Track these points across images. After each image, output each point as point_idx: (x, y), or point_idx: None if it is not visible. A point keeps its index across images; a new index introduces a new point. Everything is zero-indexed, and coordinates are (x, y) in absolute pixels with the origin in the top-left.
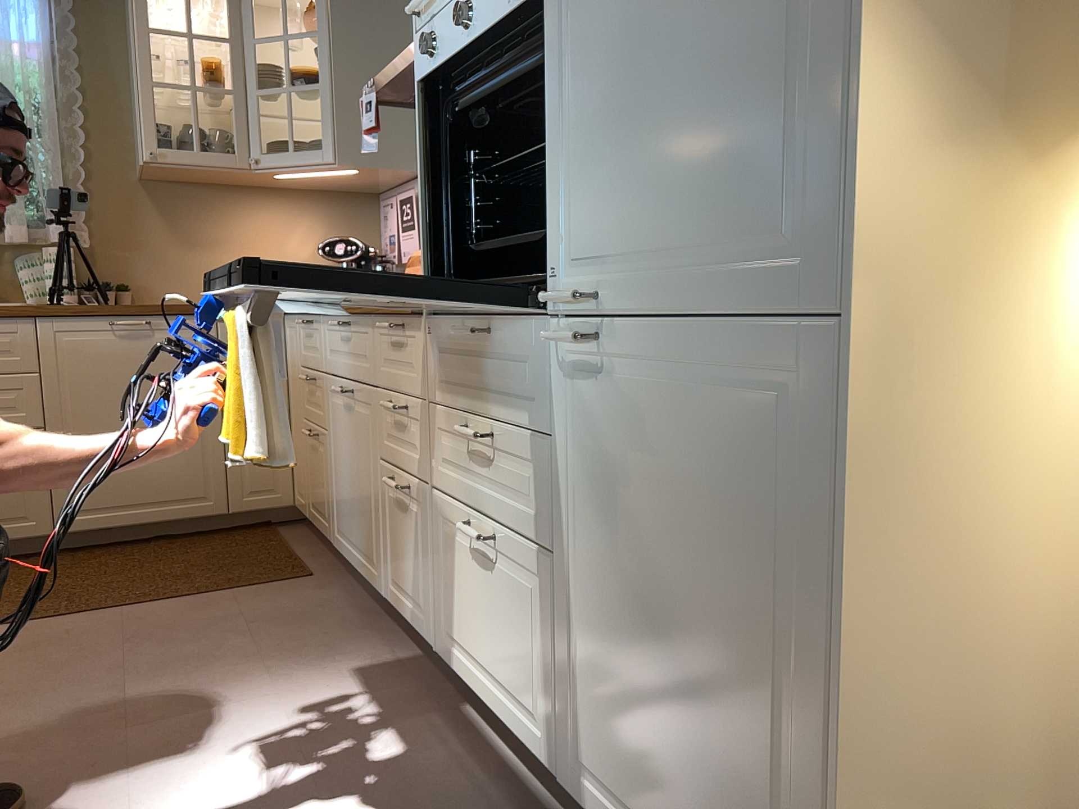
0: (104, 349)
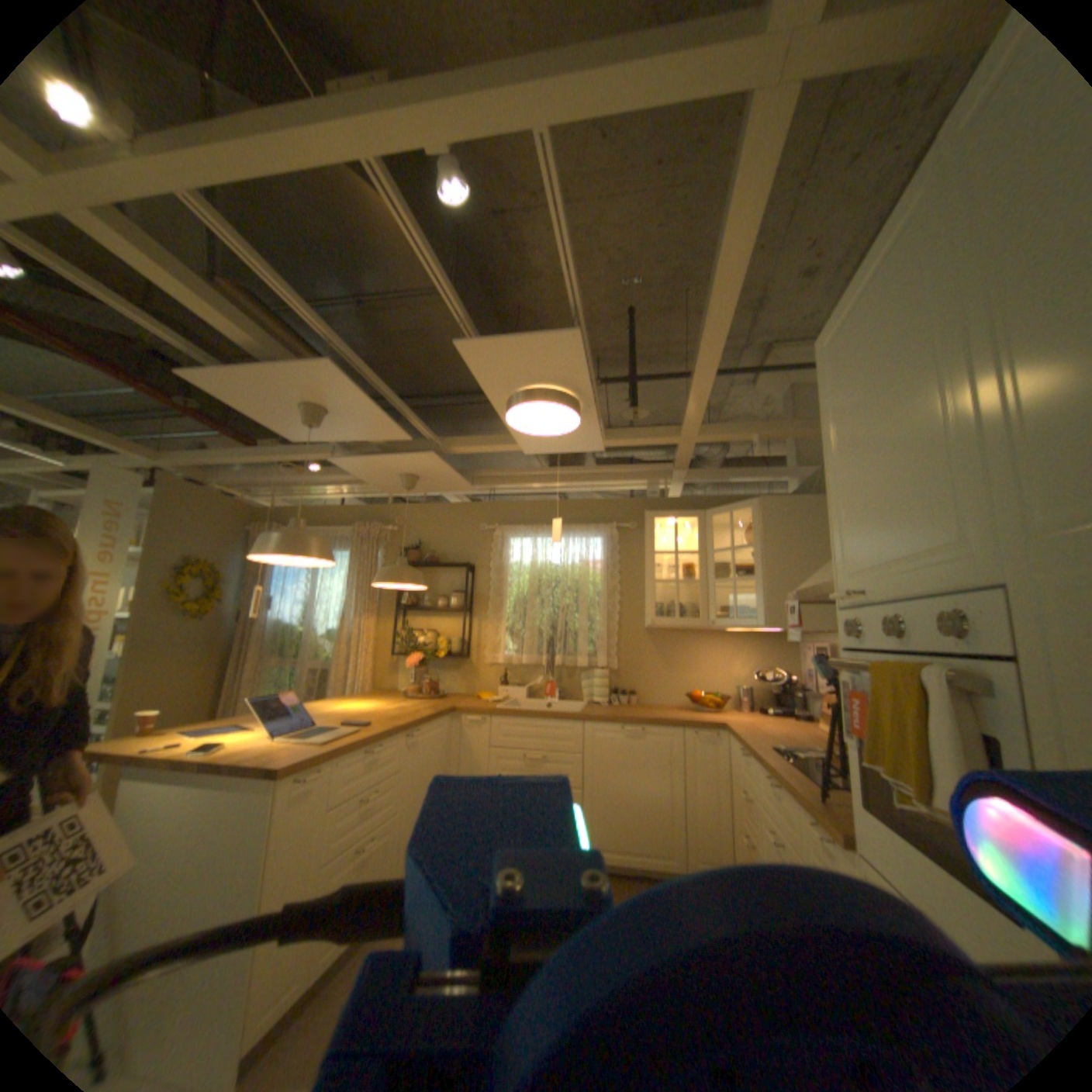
0: (617, 744)
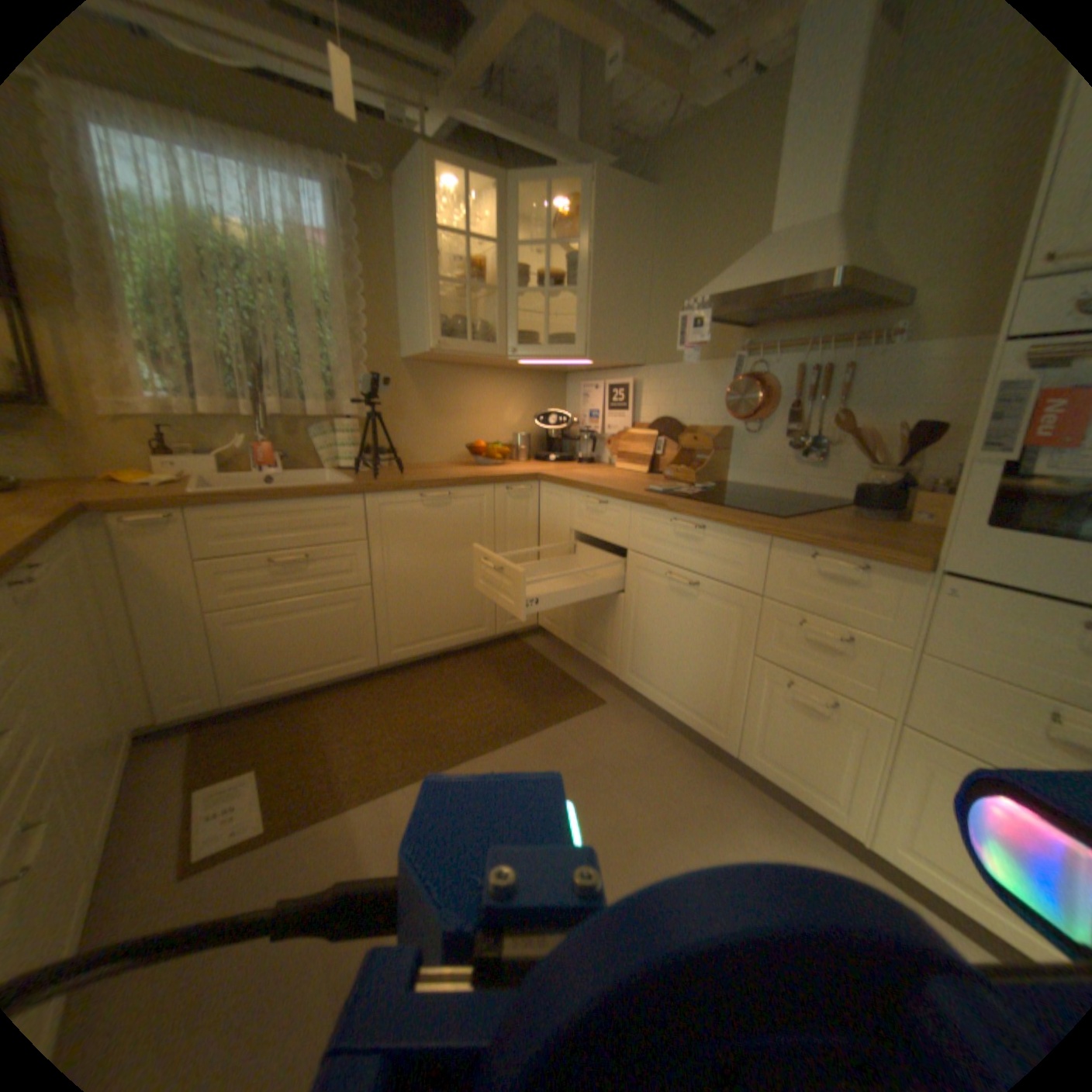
0: (413, 516)
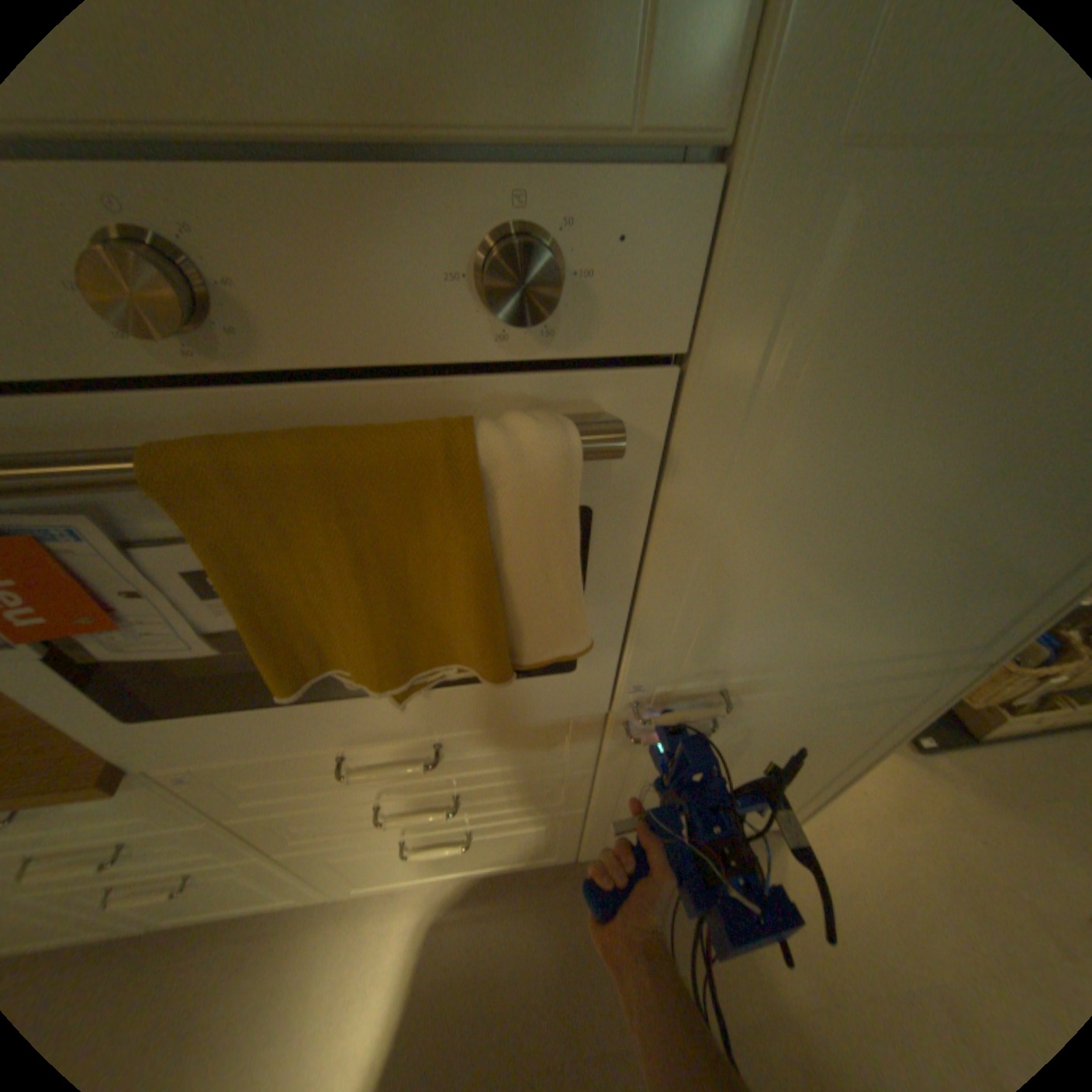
0: None
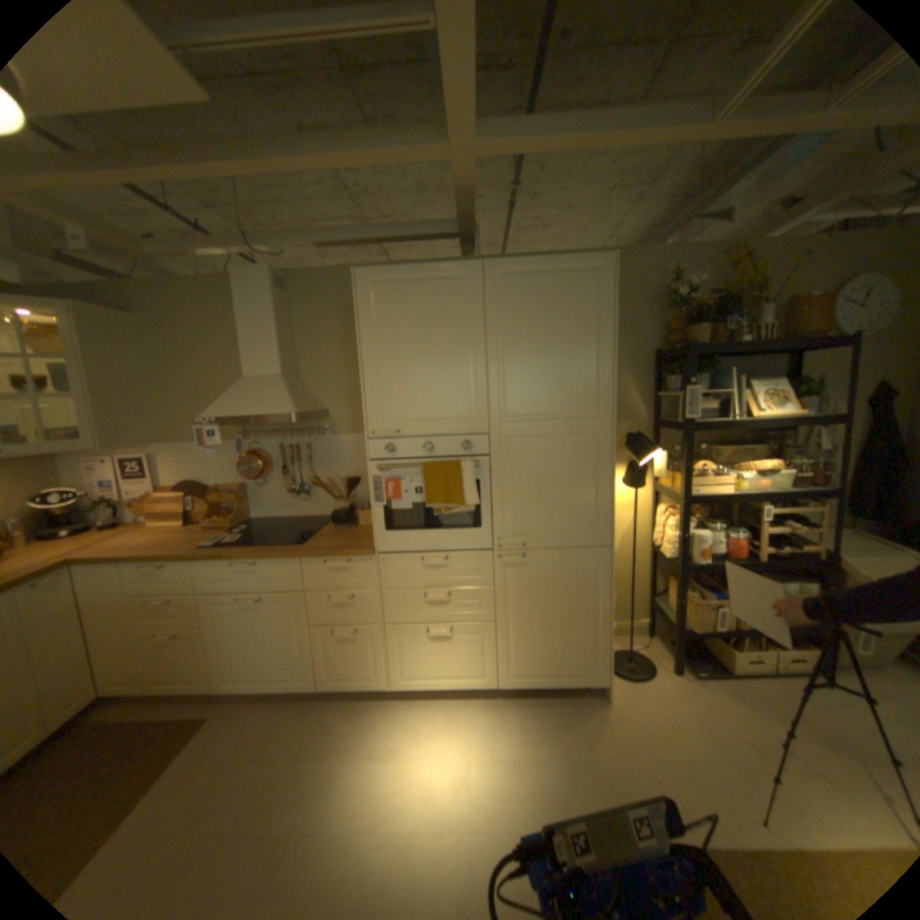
0: None
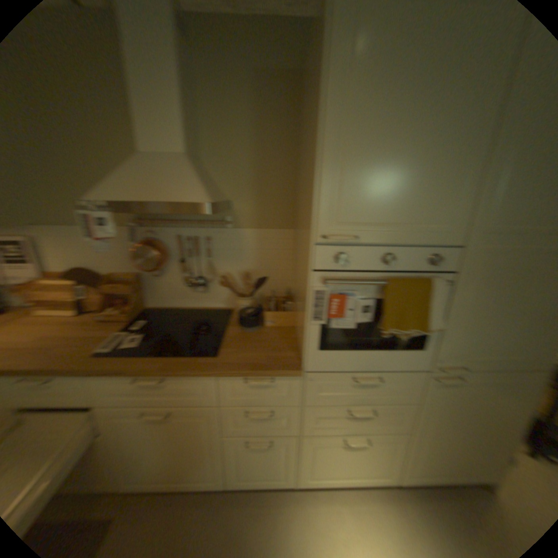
0: None
